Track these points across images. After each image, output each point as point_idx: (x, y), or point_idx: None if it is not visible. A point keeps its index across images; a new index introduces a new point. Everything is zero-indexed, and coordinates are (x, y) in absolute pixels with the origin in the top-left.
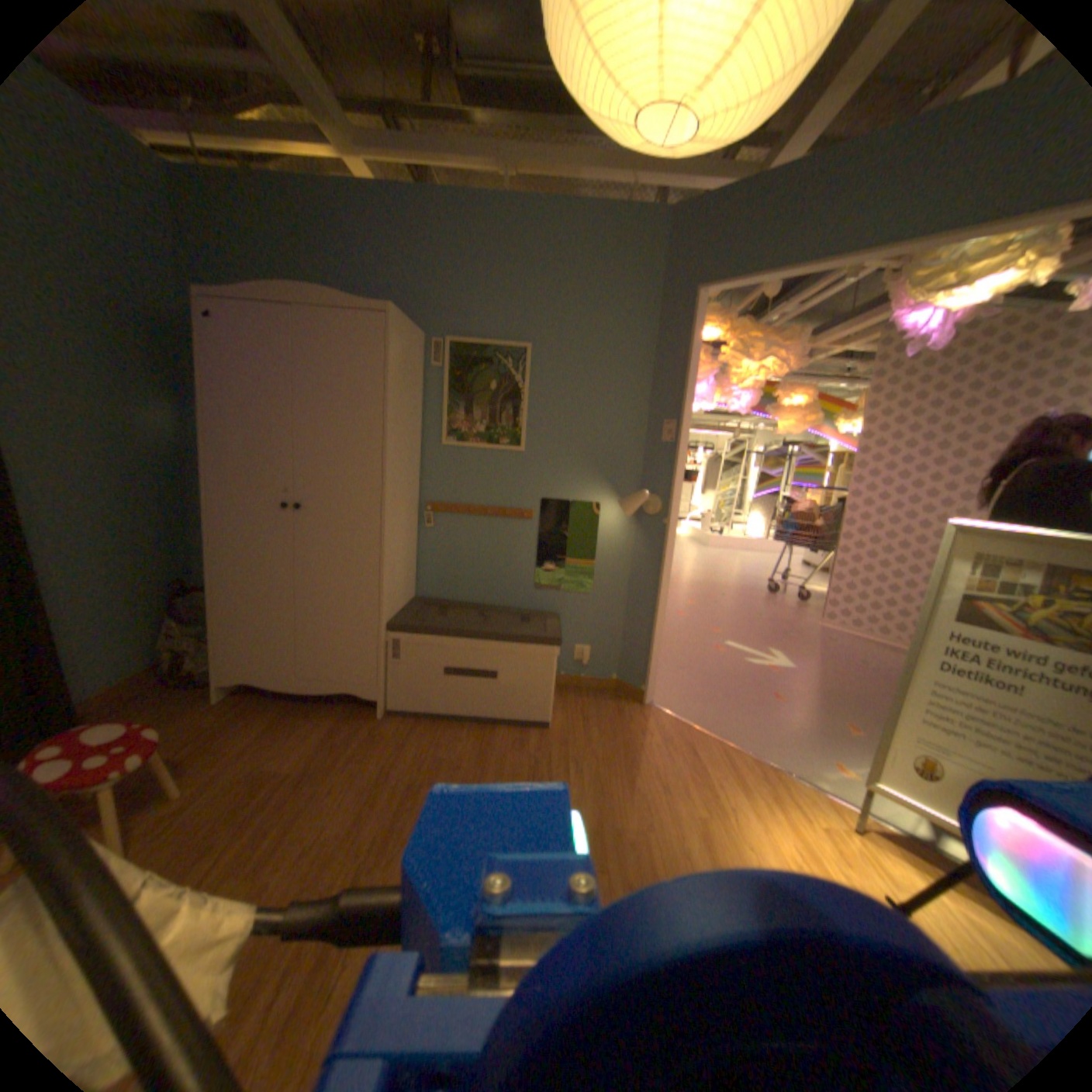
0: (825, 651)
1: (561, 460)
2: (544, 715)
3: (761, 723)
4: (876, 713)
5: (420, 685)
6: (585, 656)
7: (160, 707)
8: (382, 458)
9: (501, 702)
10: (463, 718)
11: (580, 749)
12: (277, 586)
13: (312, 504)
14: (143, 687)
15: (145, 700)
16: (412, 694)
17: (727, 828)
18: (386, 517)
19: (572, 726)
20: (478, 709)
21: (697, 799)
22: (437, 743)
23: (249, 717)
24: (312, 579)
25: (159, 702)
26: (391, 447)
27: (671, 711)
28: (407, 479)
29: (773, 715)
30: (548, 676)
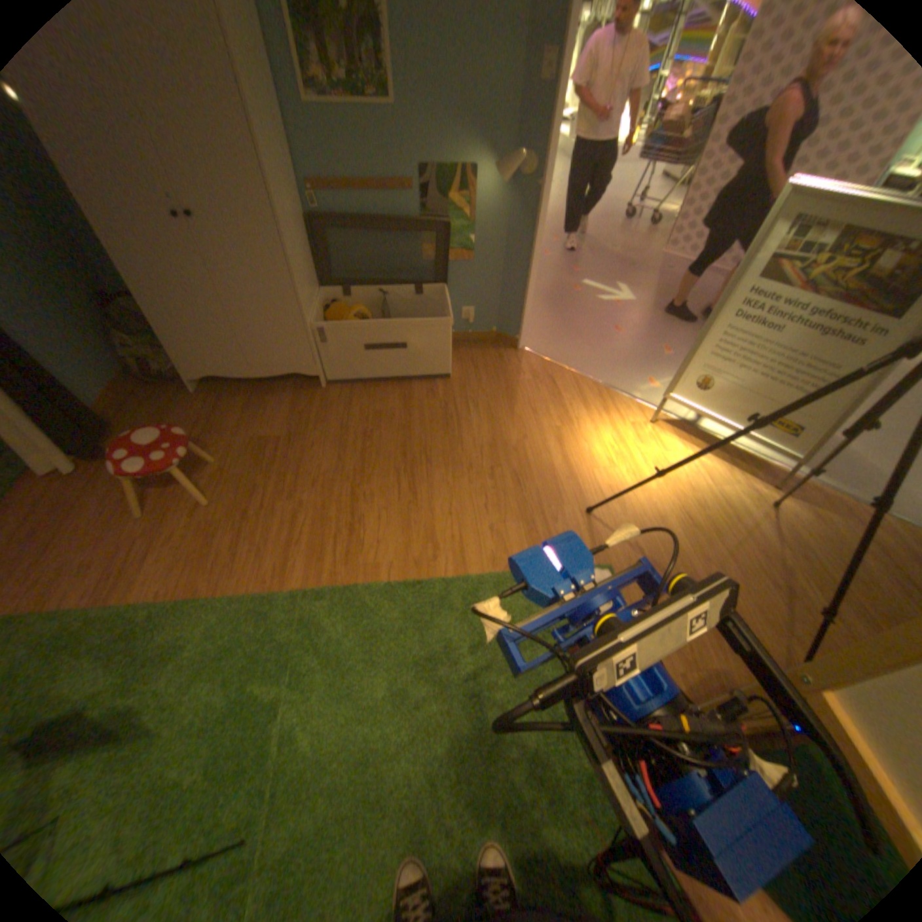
0: (661, 285)
1: (435, 112)
2: (446, 369)
3: (602, 354)
4: (686, 334)
5: (348, 360)
6: (472, 316)
7: (152, 399)
8: (254, 146)
9: (412, 364)
10: (386, 378)
11: (475, 390)
12: (201, 294)
13: (195, 202)
14: (125, 385)
15: (136, 396)
16: (343, 367)
17: (572, 430)
18: (278, 214)
19: (467, 373)
20: (396, 371)
21: (554, 415)
22: (373, 399)
23: (225, 398)
24: (227, 281)
25: (148, 396)
26: (258, 127)
27: (538, 352)
28: (280, 158)
29: (612, 345)
30: (446, 342)
